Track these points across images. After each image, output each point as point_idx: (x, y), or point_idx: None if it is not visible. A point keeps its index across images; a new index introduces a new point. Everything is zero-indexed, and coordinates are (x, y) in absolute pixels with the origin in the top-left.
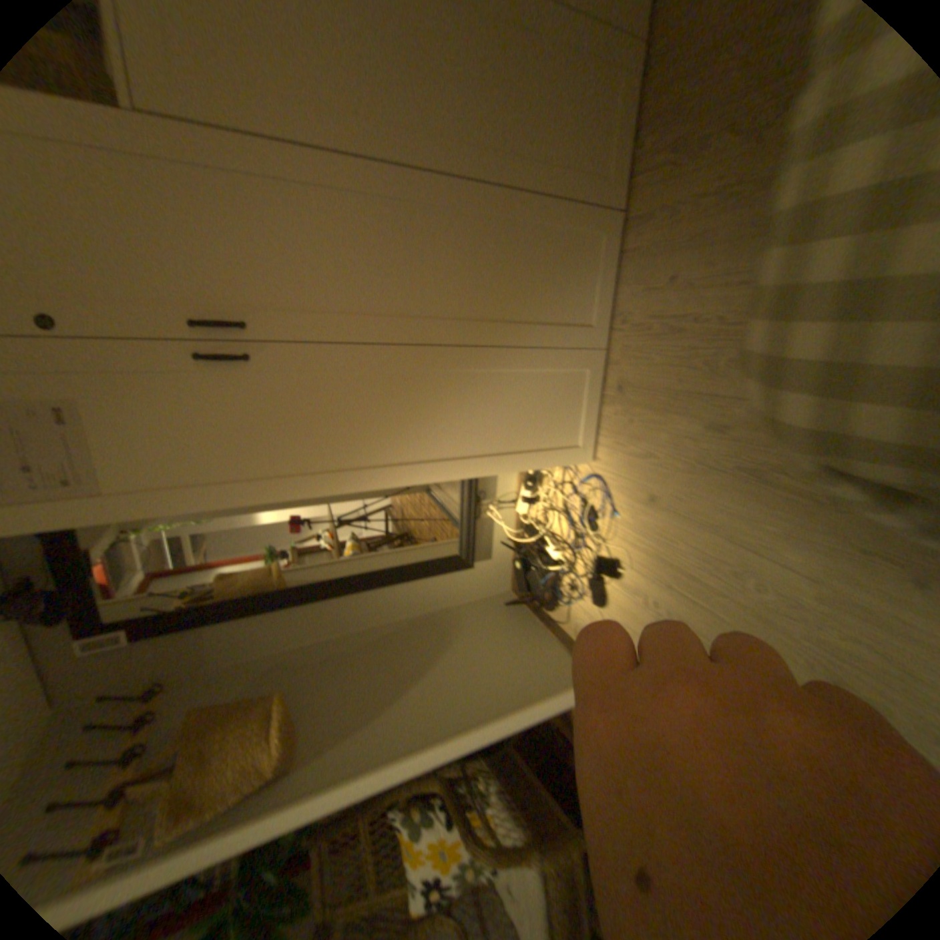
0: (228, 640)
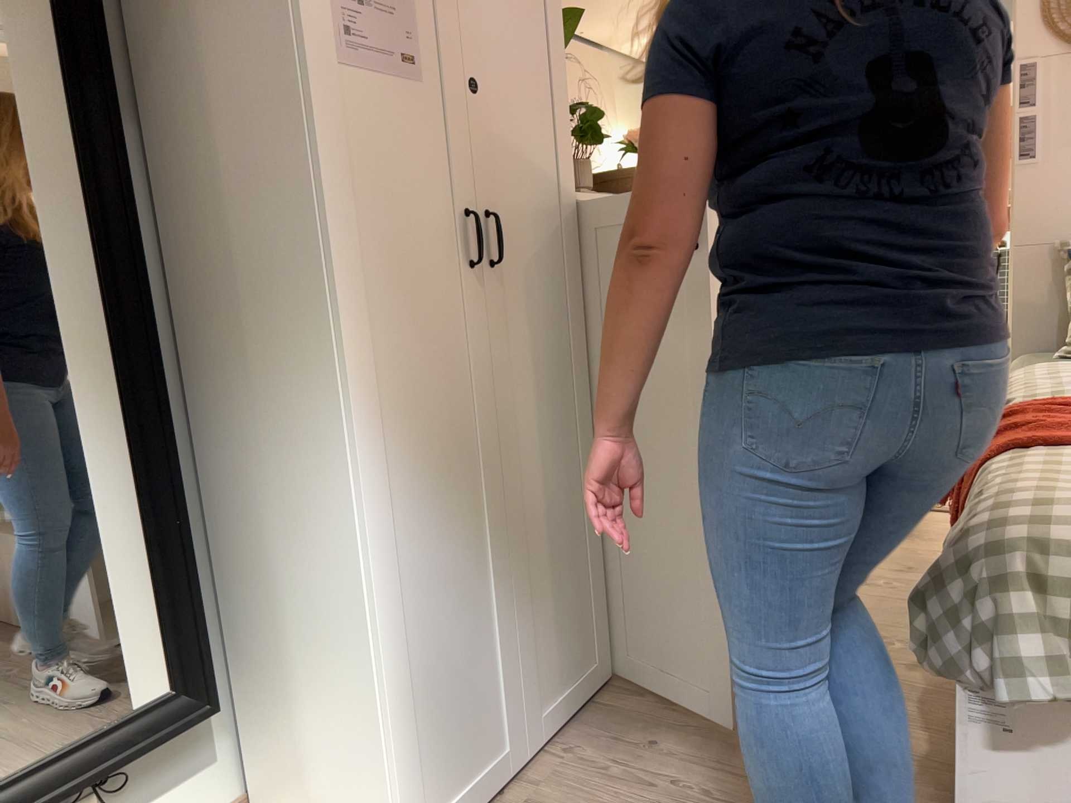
0: None
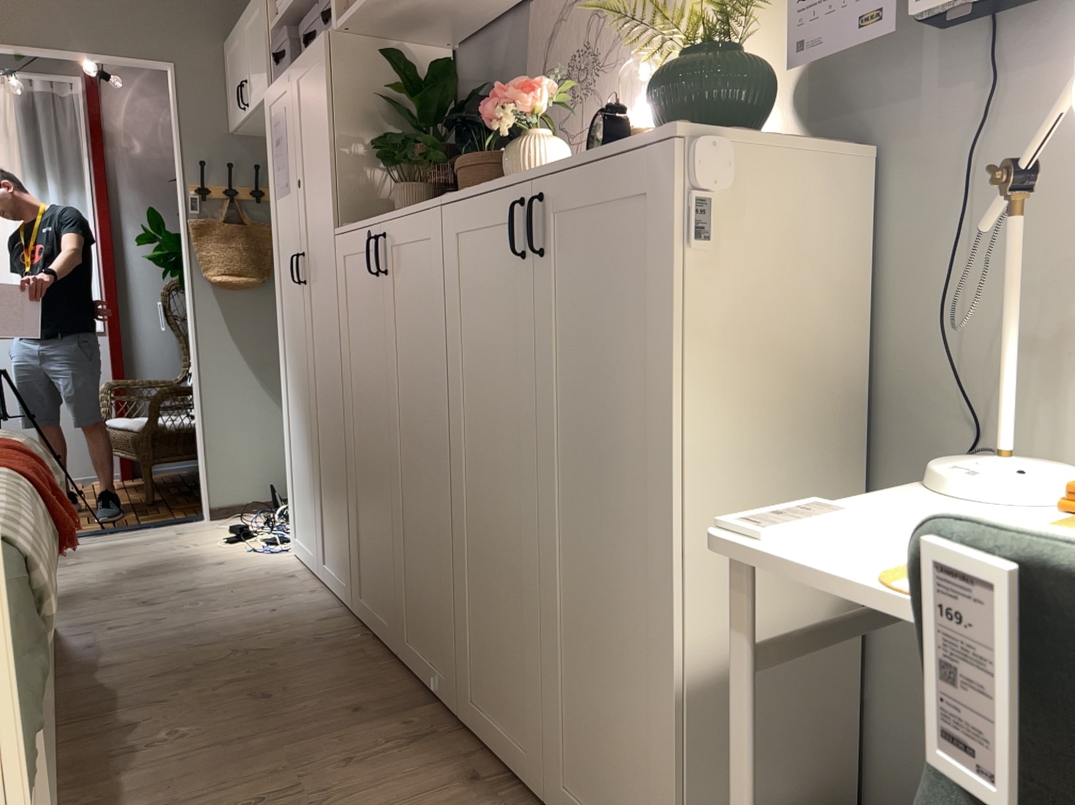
0: None
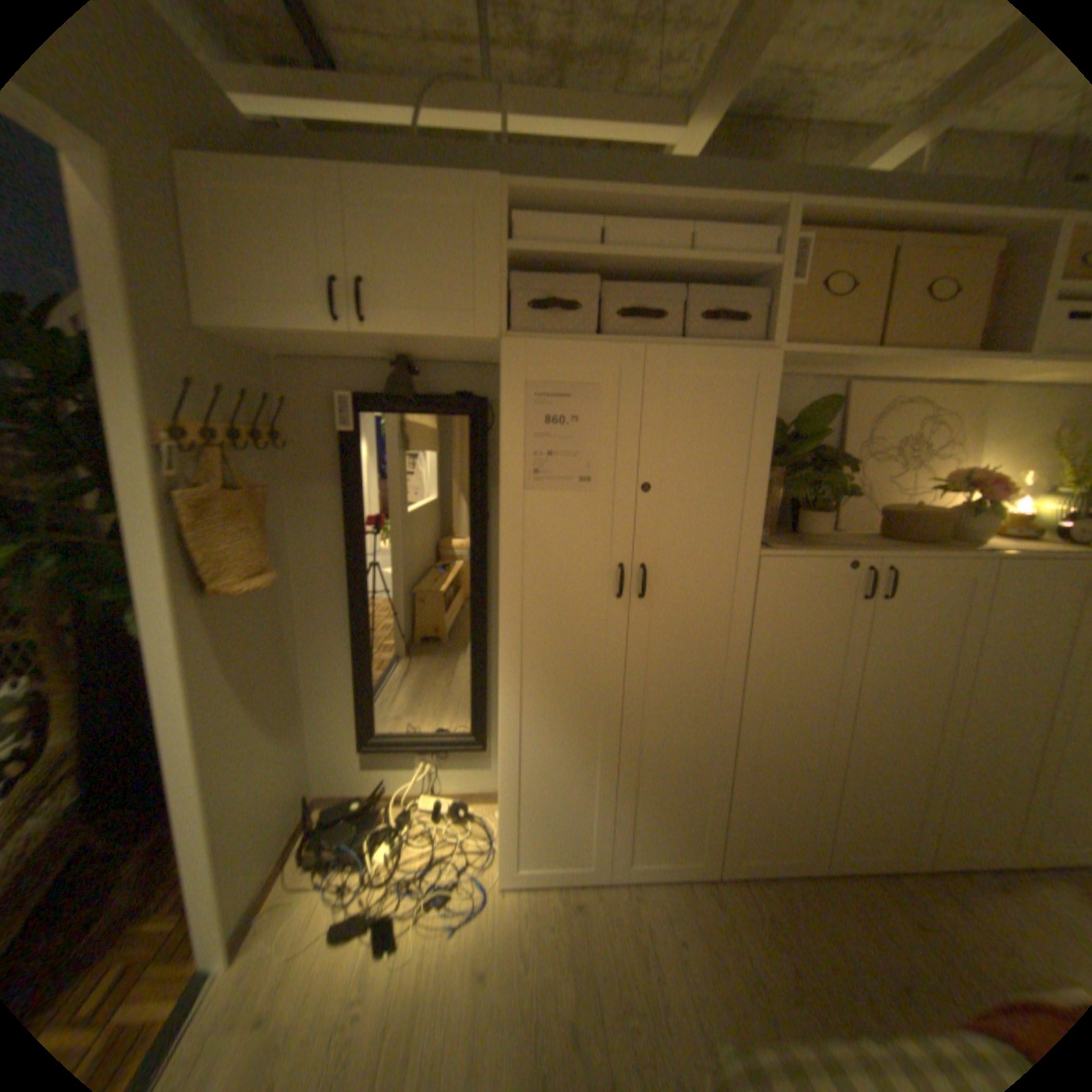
0: (311, 503)
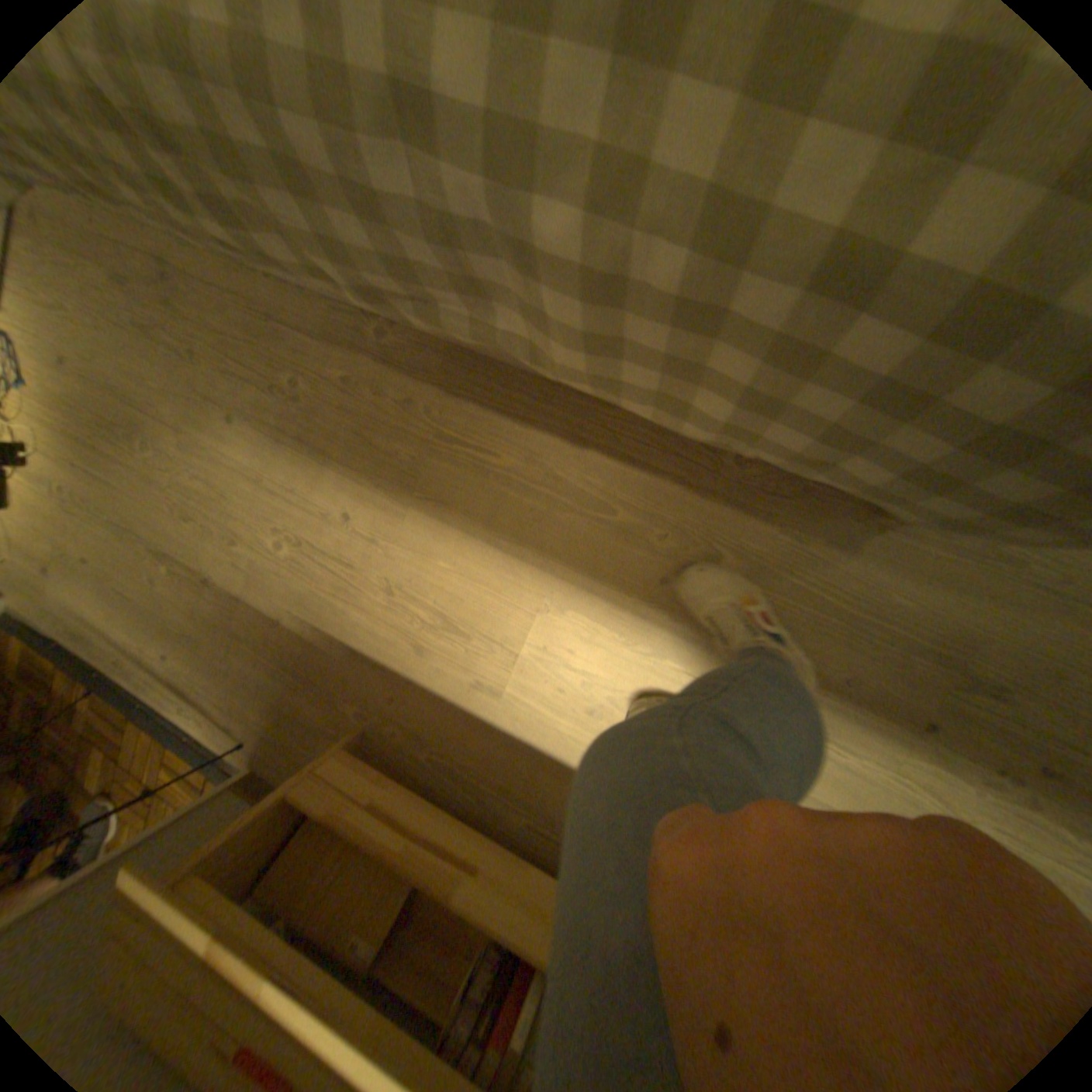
0: None
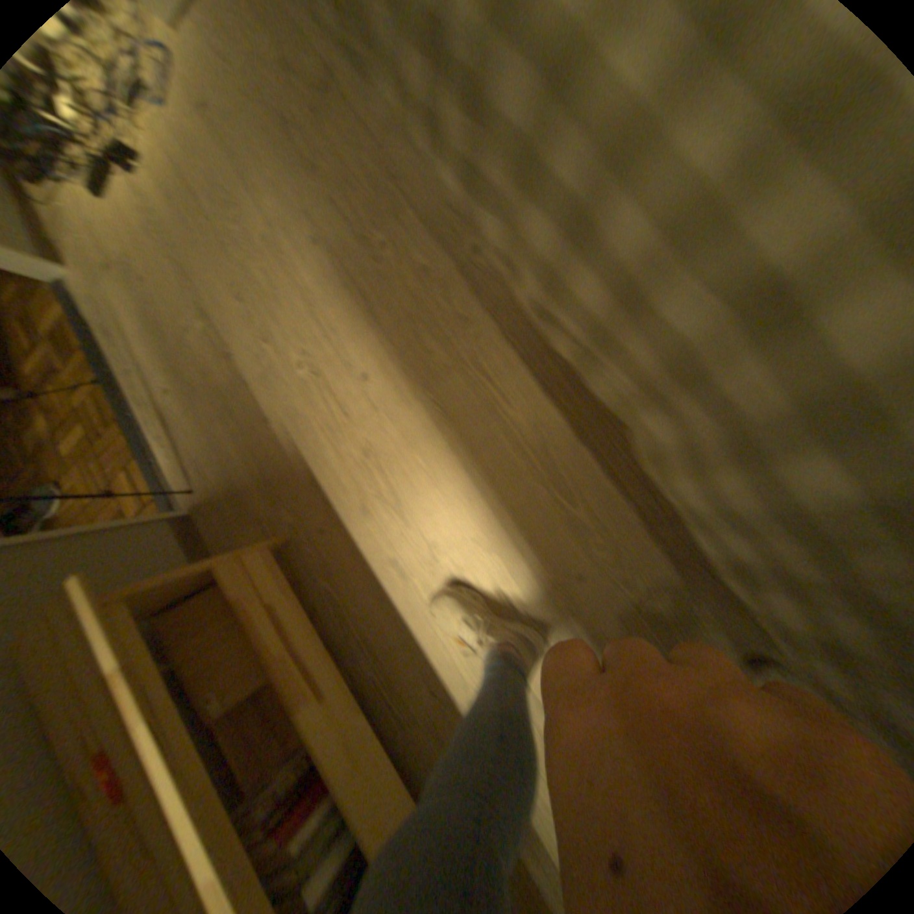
0: None
